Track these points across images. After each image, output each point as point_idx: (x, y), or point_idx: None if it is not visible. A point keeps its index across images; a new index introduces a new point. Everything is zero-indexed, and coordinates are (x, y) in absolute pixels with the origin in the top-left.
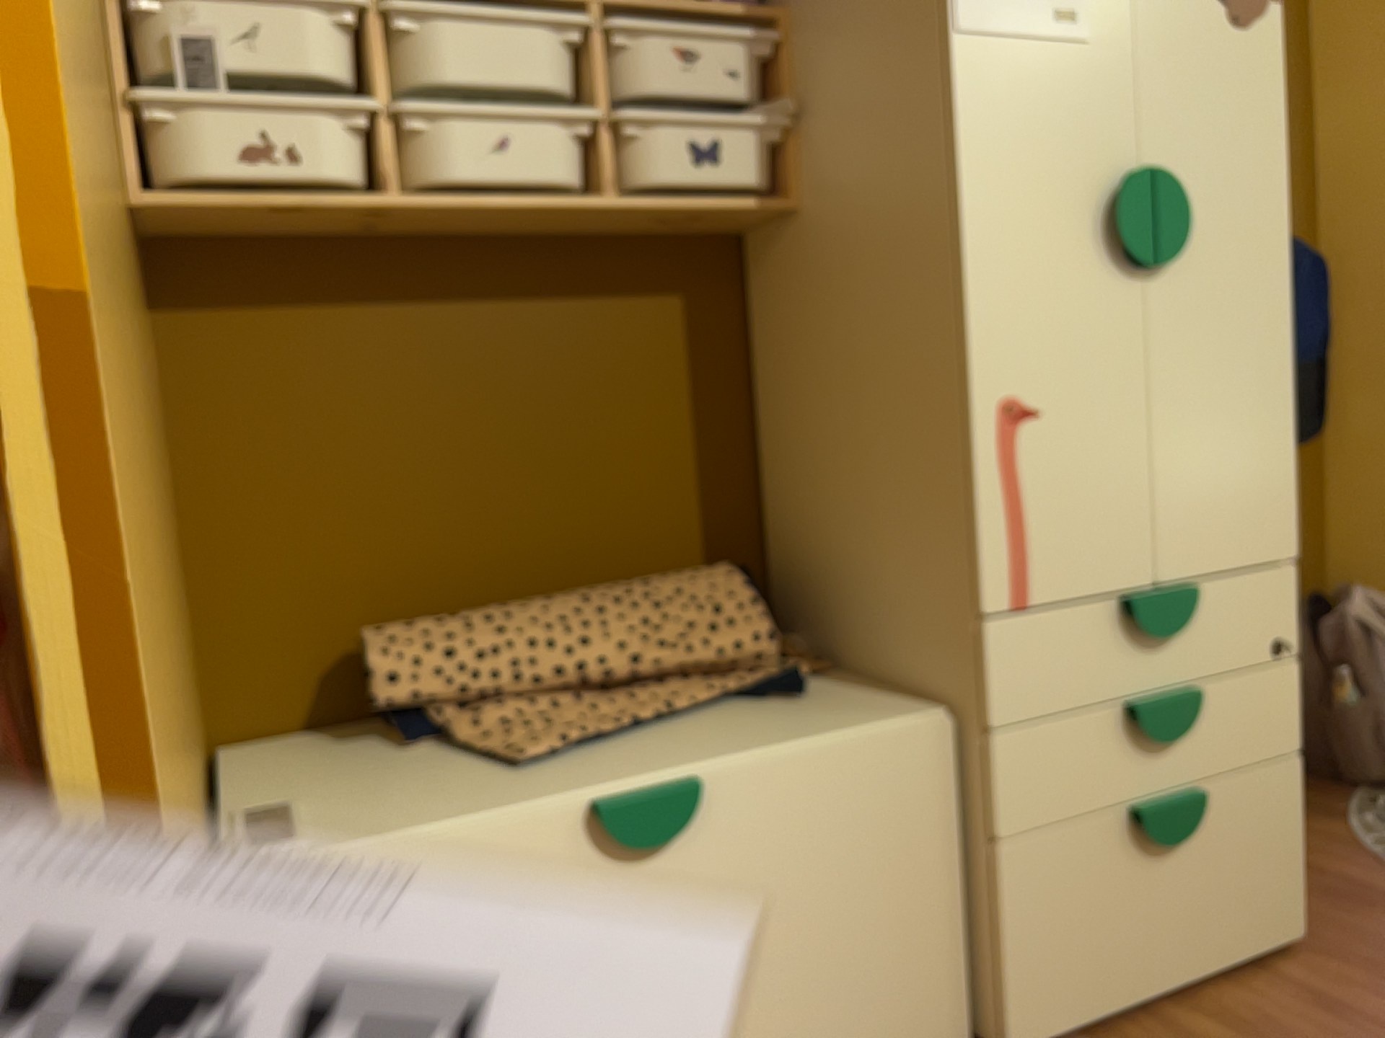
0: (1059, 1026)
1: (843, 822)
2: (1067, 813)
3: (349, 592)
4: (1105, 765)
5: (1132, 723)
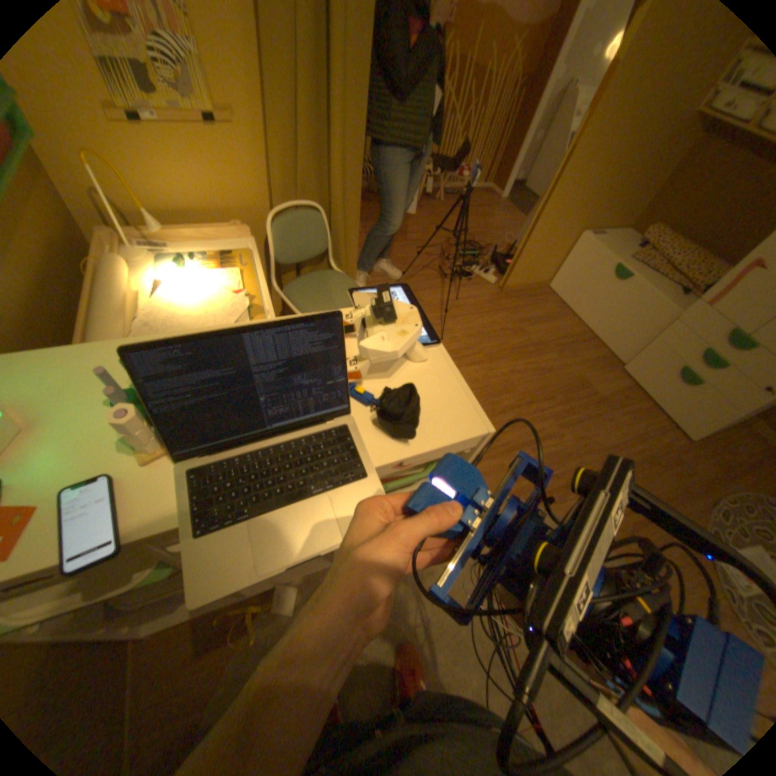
0: (635, 373)
1: (646, 305)
2: (675, 347)
3: (674, 216)
4: (692, 350)
5: (706, 350)
